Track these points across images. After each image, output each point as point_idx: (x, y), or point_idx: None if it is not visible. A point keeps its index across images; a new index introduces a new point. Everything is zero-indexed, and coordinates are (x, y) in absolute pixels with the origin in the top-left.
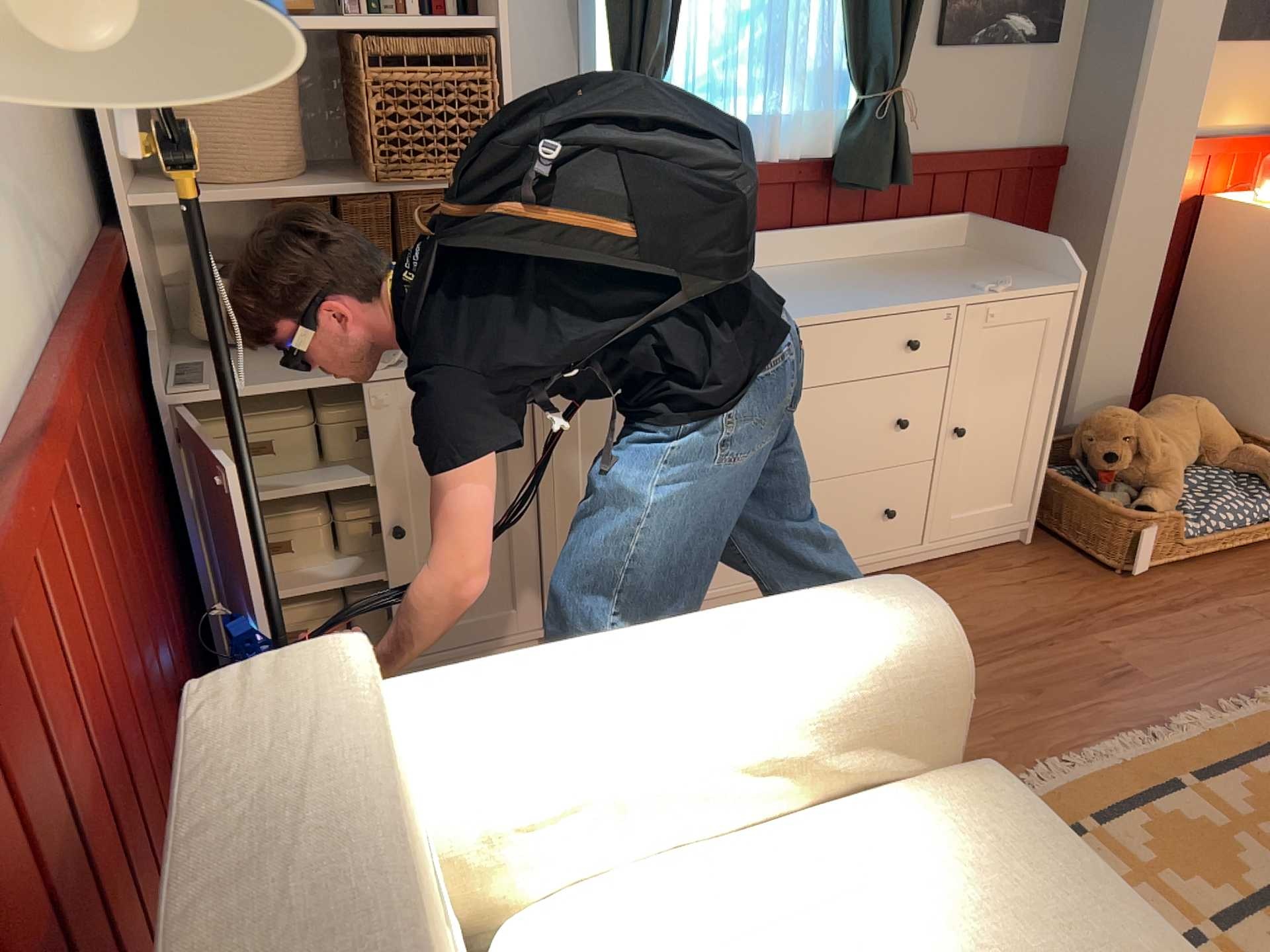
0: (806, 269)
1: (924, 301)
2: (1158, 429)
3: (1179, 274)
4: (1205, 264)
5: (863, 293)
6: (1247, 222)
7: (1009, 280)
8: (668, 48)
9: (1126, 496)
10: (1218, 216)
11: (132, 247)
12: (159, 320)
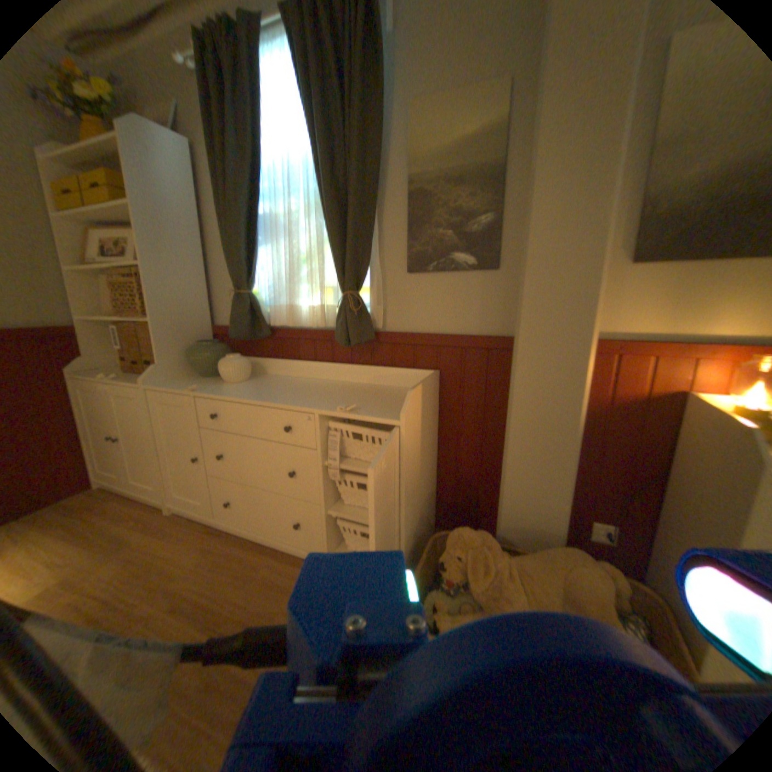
0: (325, 383)
1: (301, 406)
2: (520, 569)
3: (671, 457)
4: (685, 453)
5: (295, 396)
6: (709, 422)
7: (354, 406)
8: (249, 274)
9: (462, 608)
10: (695, 413)
11: (77, 330)
12: (95, 354)
